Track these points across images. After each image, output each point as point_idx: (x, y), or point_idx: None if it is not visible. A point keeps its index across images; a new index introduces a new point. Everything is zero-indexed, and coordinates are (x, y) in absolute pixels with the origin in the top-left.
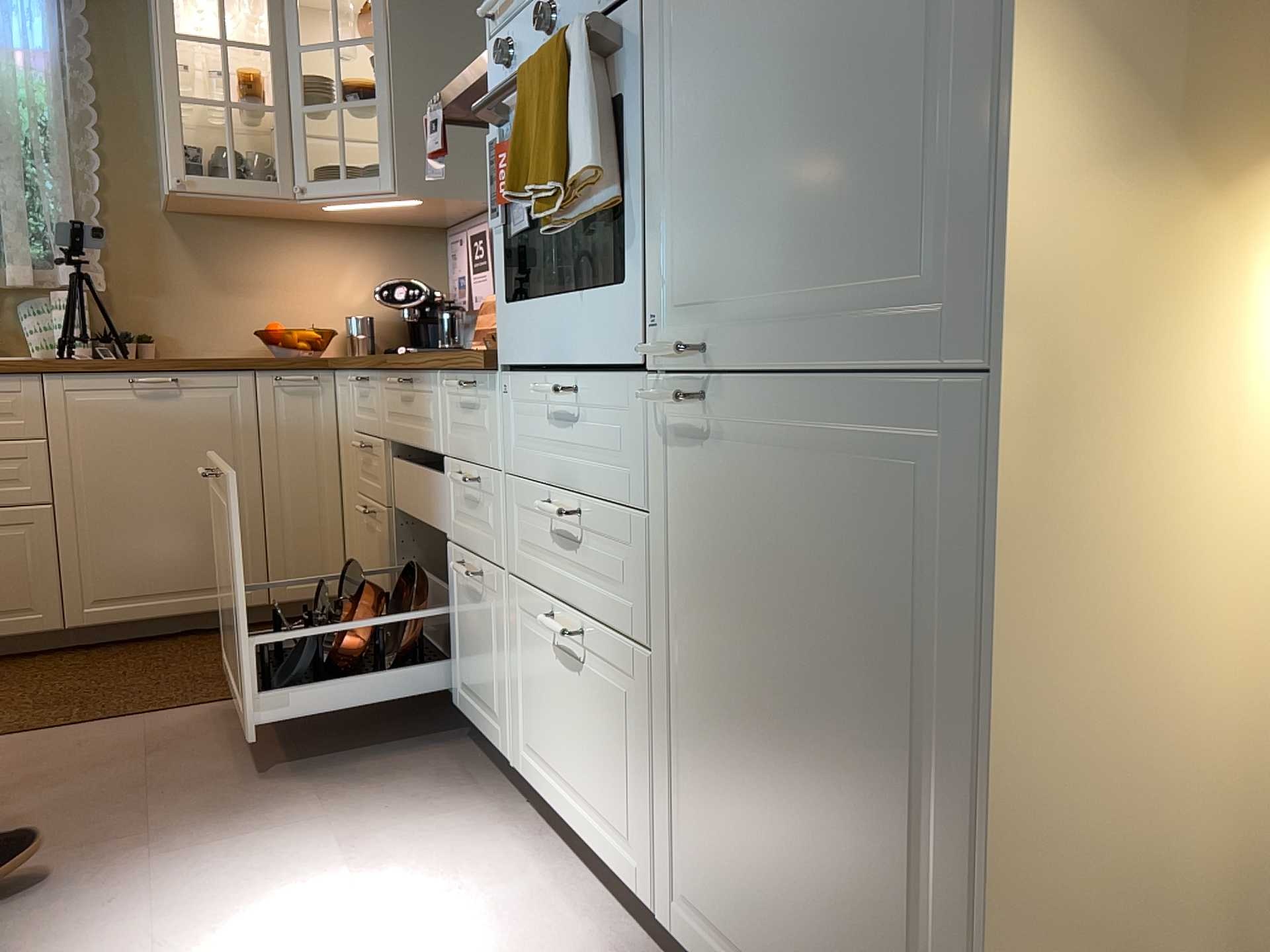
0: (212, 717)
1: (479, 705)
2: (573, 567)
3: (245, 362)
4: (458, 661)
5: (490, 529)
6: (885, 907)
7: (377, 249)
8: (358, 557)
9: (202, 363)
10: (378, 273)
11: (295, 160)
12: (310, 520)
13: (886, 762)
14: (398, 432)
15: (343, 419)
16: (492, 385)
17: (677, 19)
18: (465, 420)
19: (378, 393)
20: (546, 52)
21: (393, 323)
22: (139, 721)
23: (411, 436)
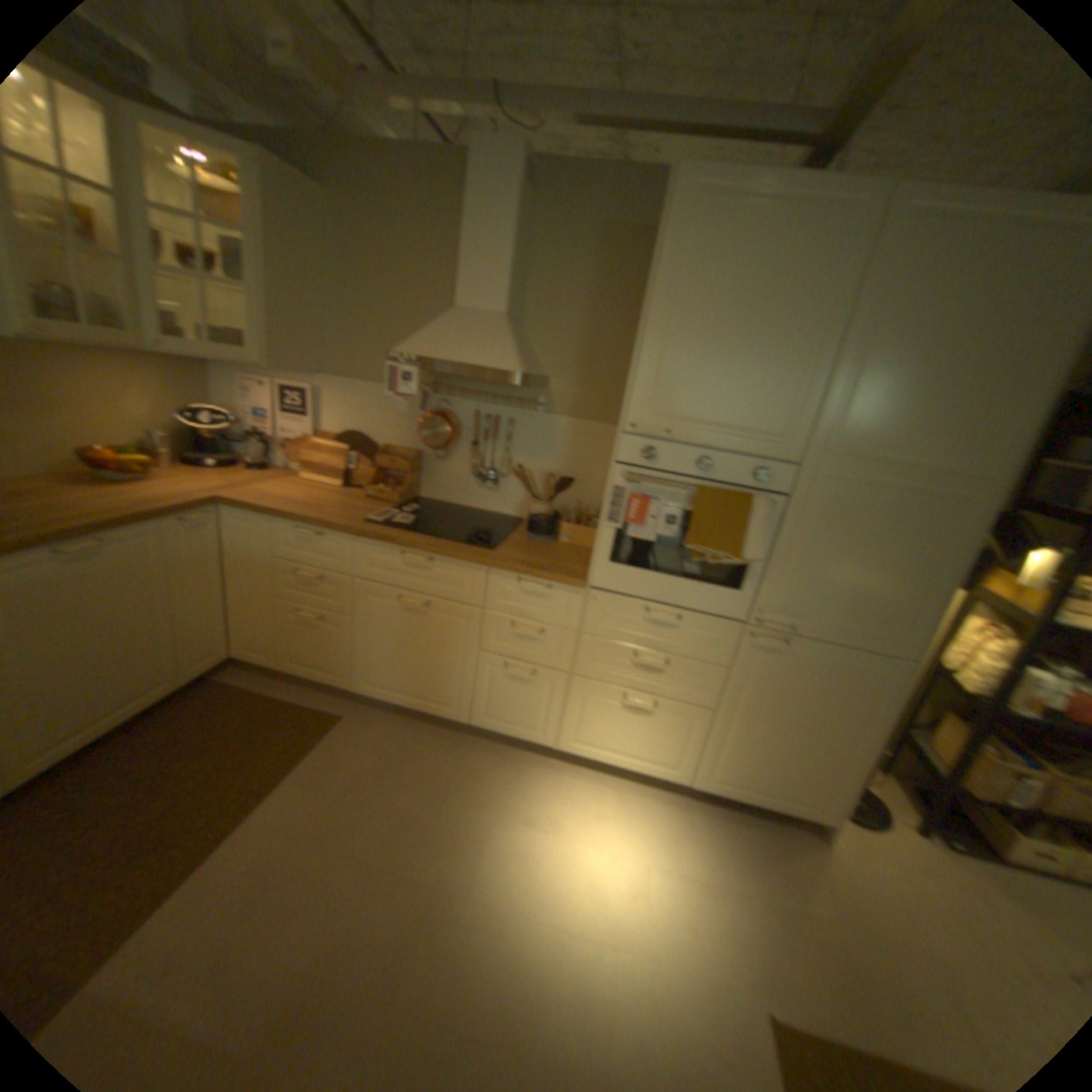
0: (294, 795)
1: (507, 723)
2: (647, 676)
3: (153, 514)
4: (480, 704)
5: (548, 651)
6: (824, 766)
7: (149, 369)
8: (266, 638)
9: (117, 522)
10: (152, 391)
11: (137, 312)
12: (201, 618)
13: (838, 736)
14: (390, 580)
15: (239, 545)
16: (572, 591)
17: (803, 517)
18: (525, 598)
19: (346, 548)
20: (724, 496)
21: (166, 431)
22: (244, 828)
23: (421, 587)
